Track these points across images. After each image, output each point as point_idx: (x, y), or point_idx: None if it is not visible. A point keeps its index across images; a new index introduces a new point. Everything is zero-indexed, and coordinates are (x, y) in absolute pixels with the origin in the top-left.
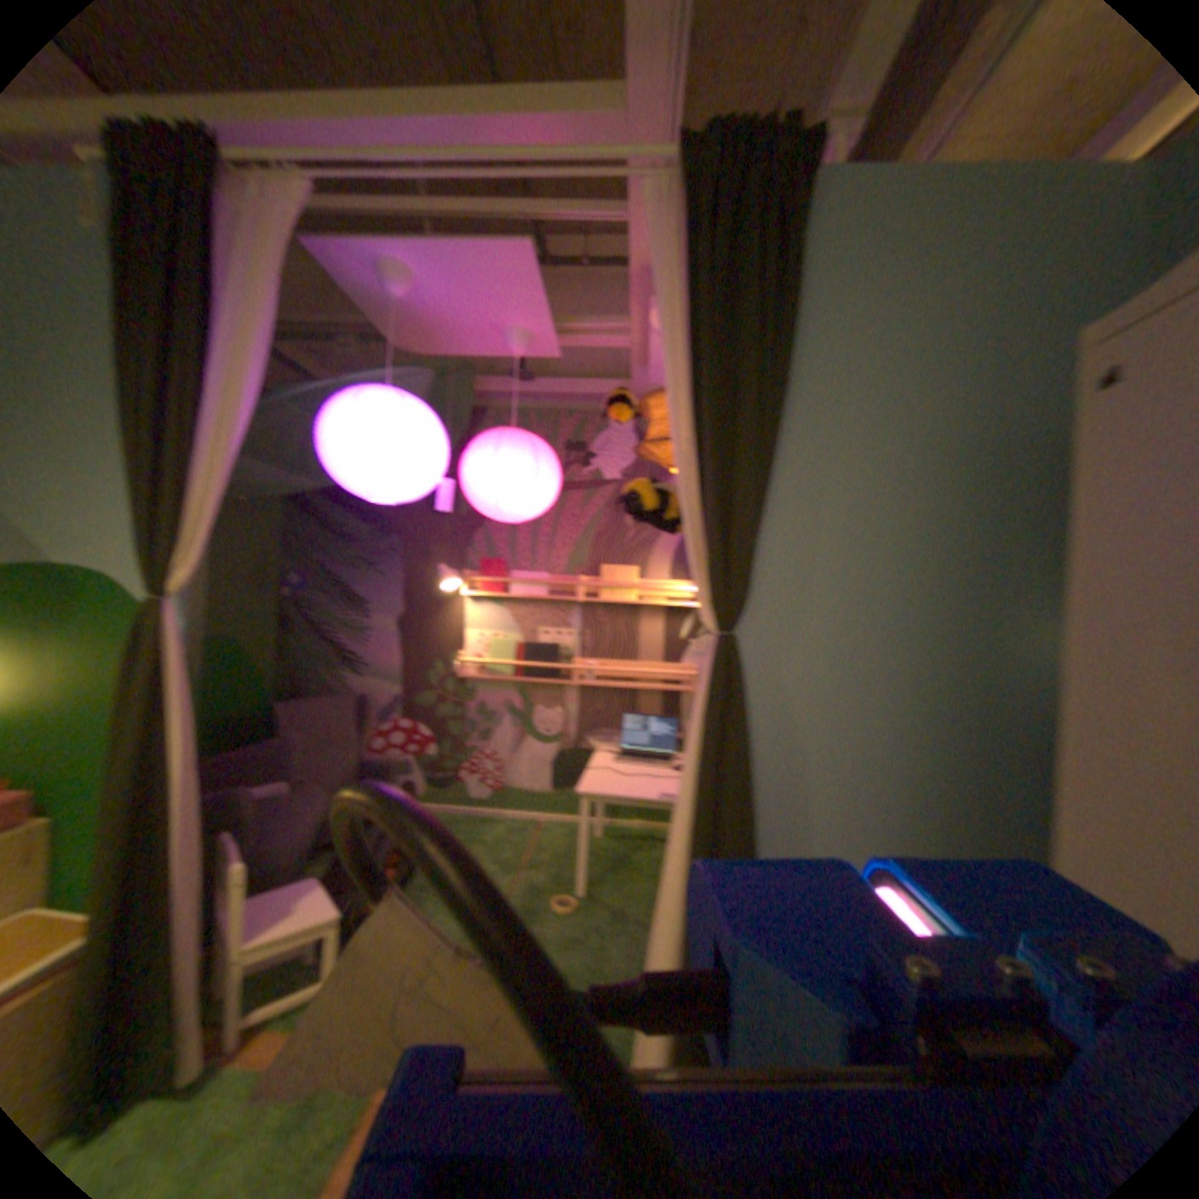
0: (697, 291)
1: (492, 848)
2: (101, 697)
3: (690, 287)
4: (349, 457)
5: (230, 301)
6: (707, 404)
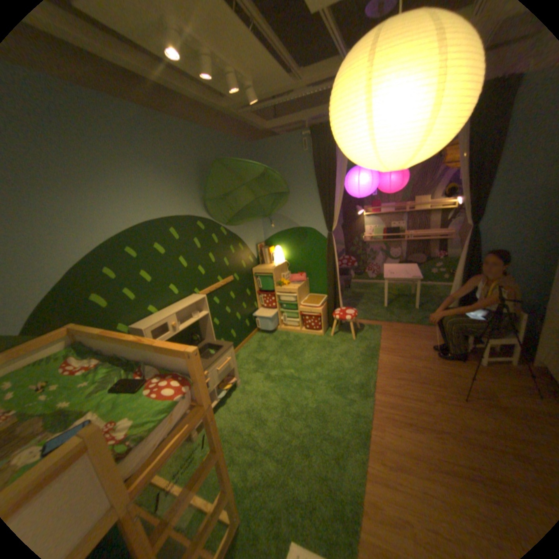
0: (471, 135)
1: (381, 290)
2: (314, 253)
3: (468, 131)
4: (357, 189)
5: (335, 160)
6: (472, 169)
